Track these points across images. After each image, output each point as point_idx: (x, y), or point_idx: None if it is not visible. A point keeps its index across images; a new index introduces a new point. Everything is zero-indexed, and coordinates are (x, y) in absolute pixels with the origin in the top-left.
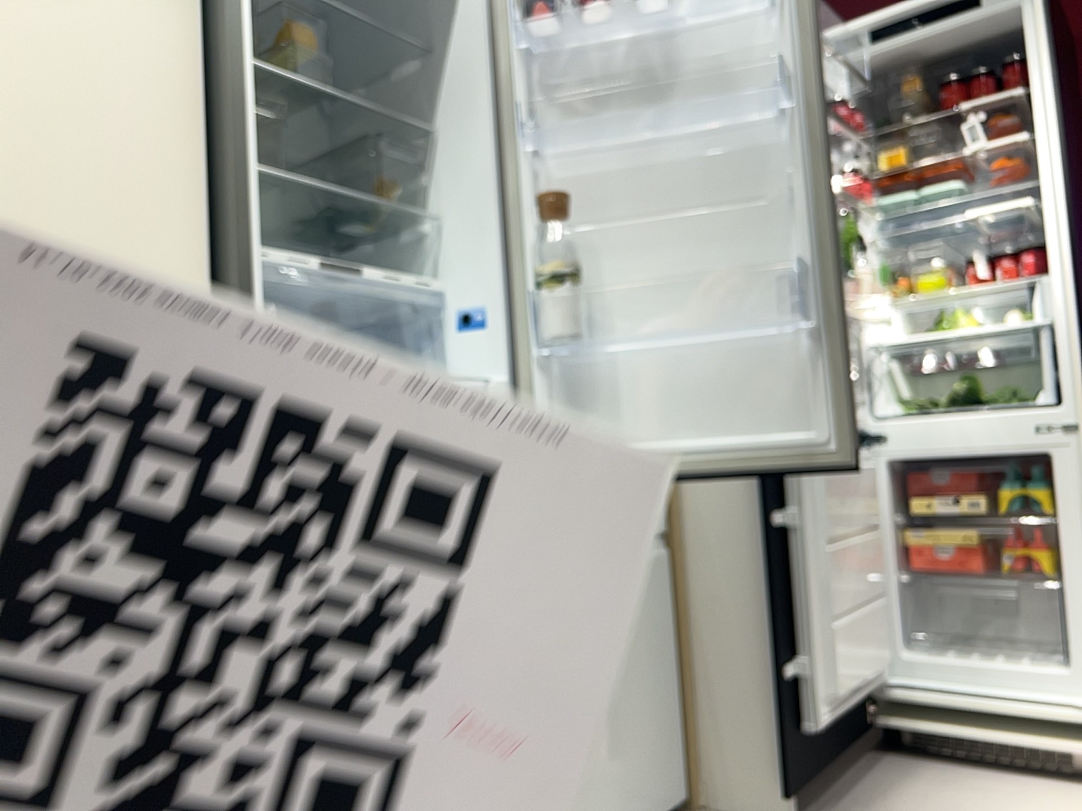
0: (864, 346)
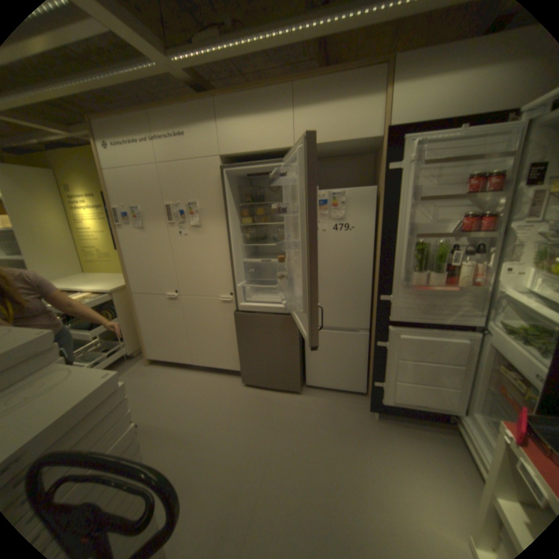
0: (497, 290)
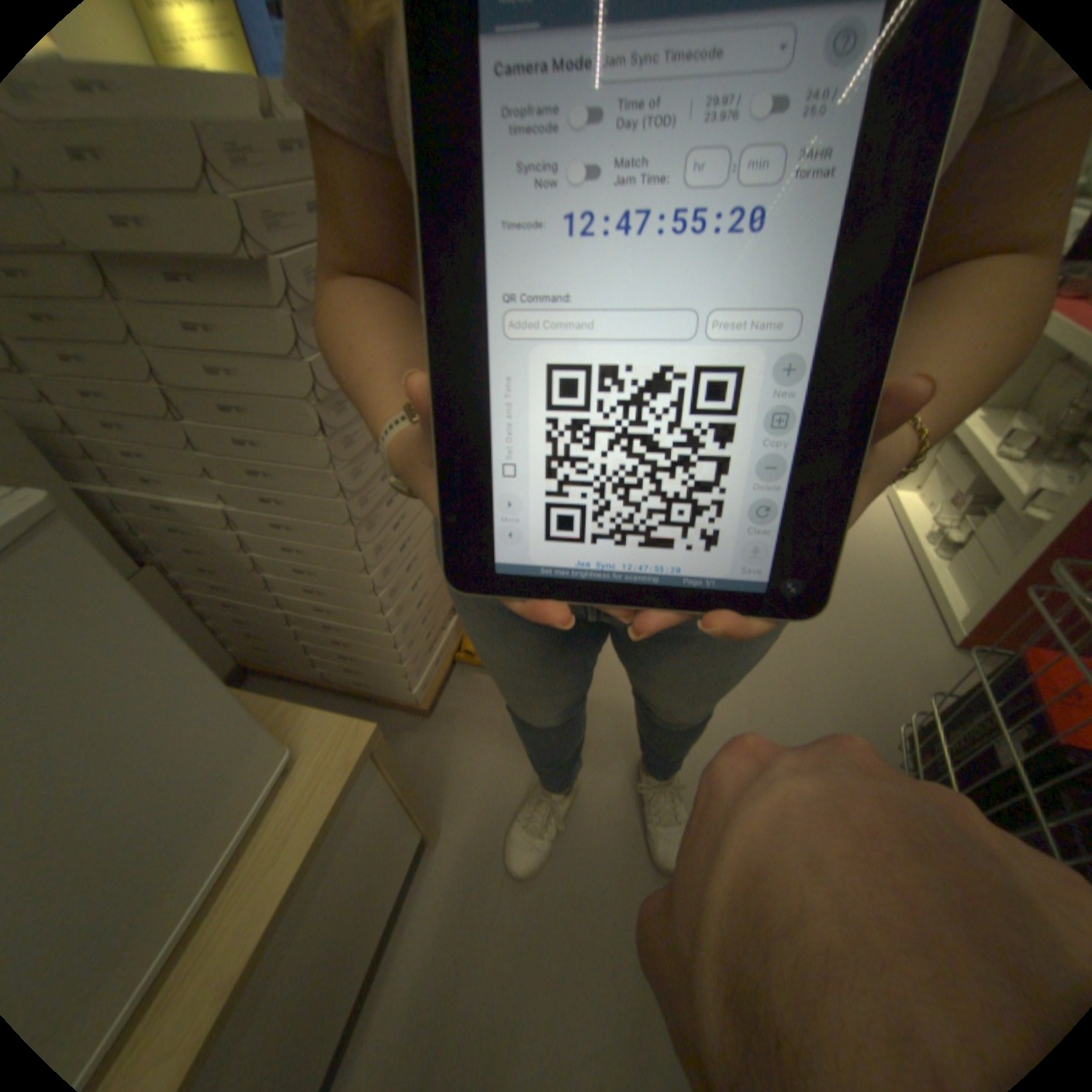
0: None
